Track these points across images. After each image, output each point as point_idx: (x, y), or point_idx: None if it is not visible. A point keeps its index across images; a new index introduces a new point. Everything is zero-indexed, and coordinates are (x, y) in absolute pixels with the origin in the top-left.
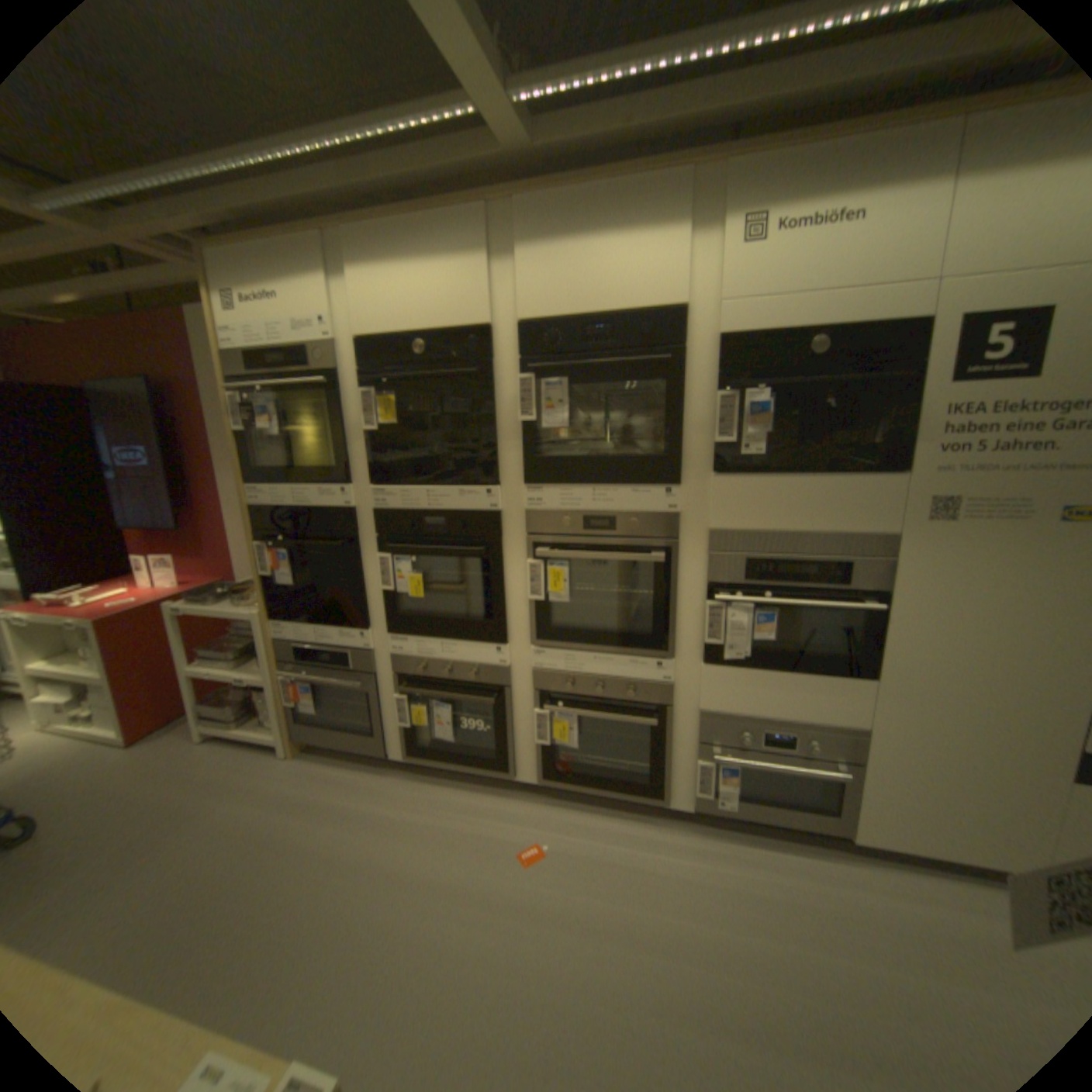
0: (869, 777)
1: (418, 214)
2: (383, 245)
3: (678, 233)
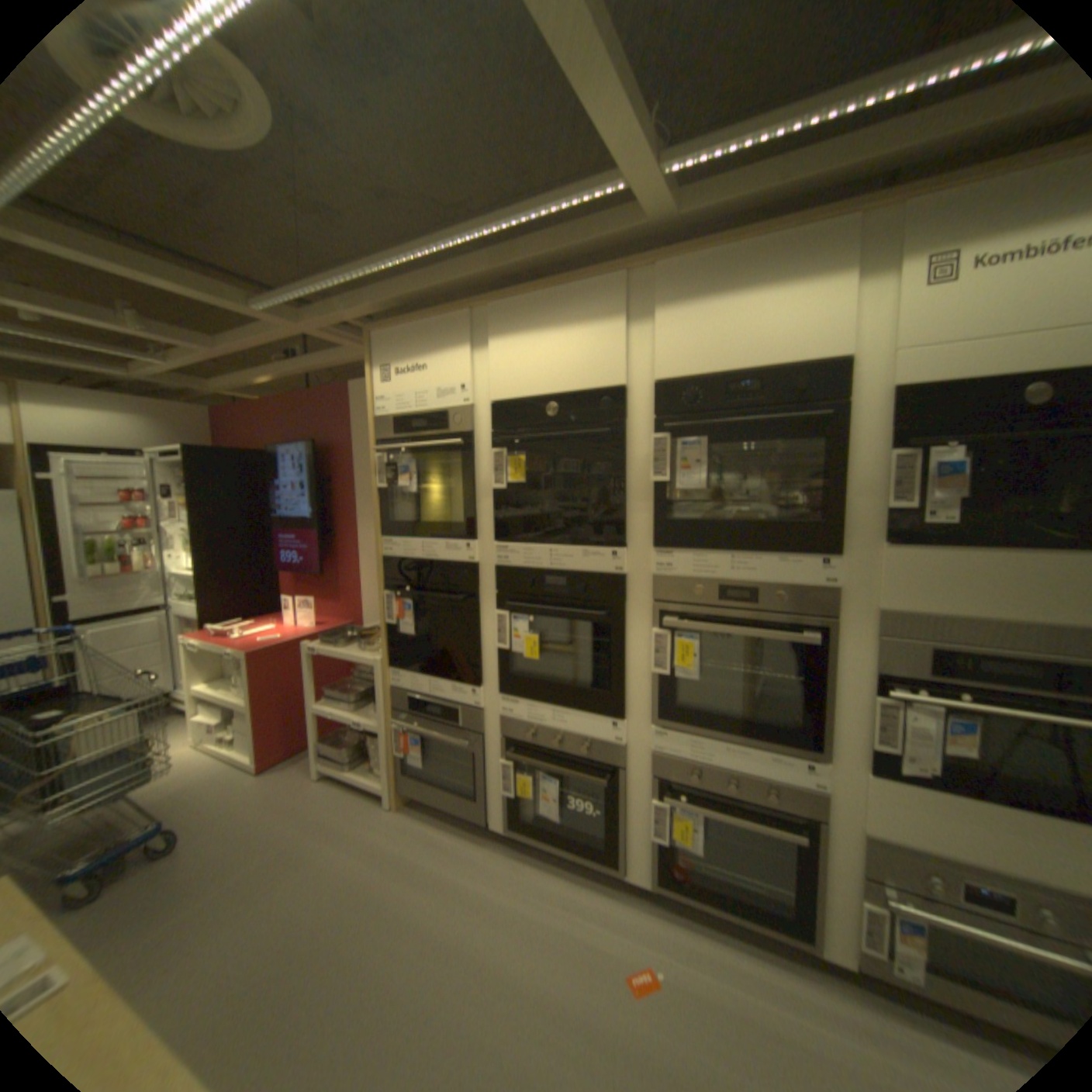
0: None
1: (561, 288)
2: (526, 318)
3: (843, 282)
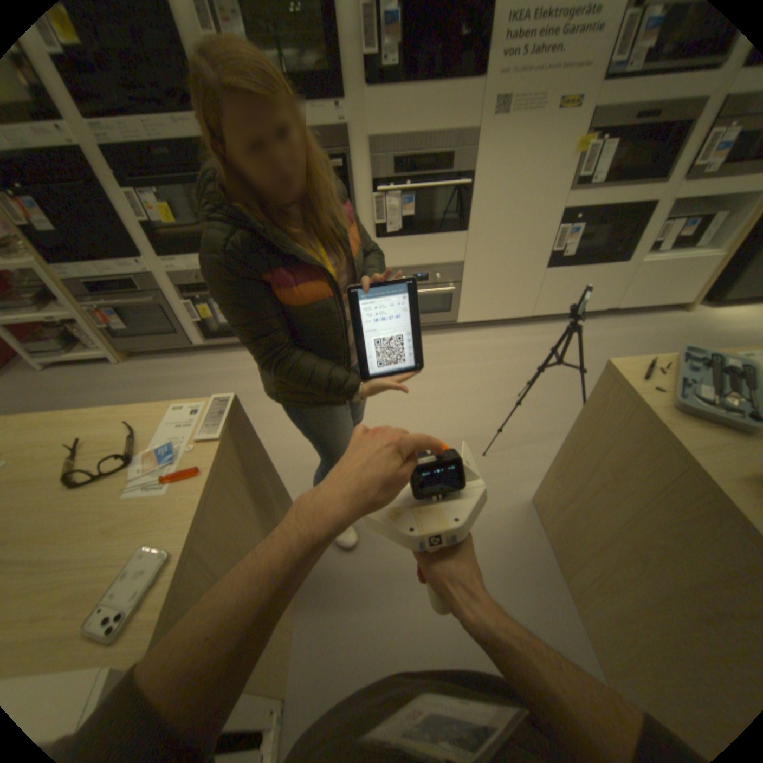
0: (461, 288)
1: None
2: None
3: None
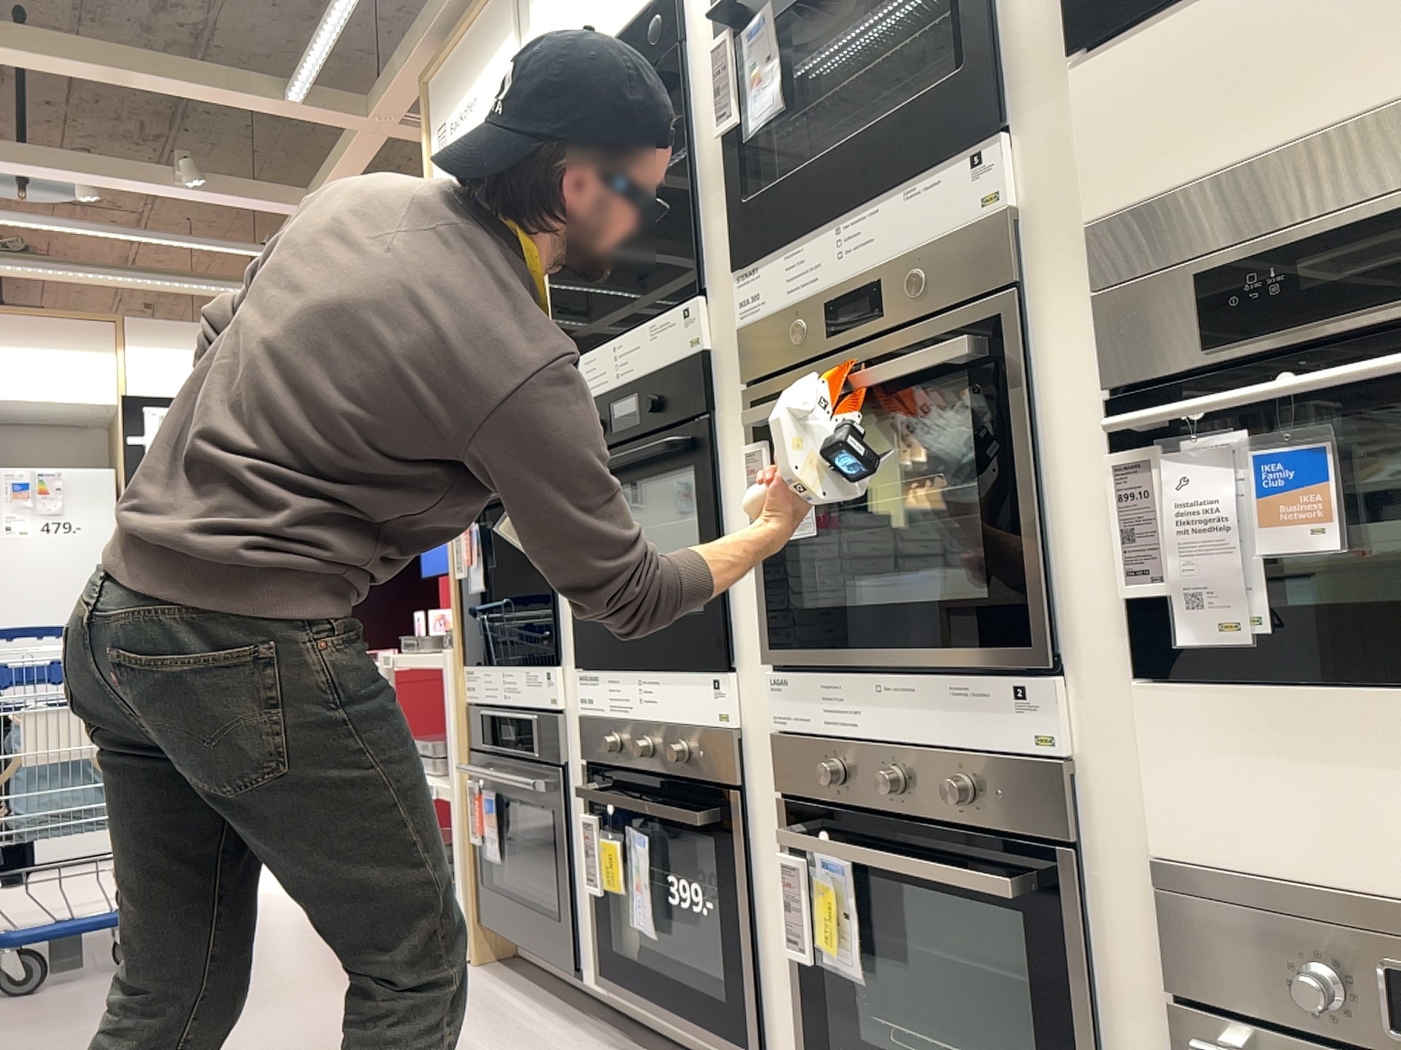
0: None
1: None
2: None
3: None
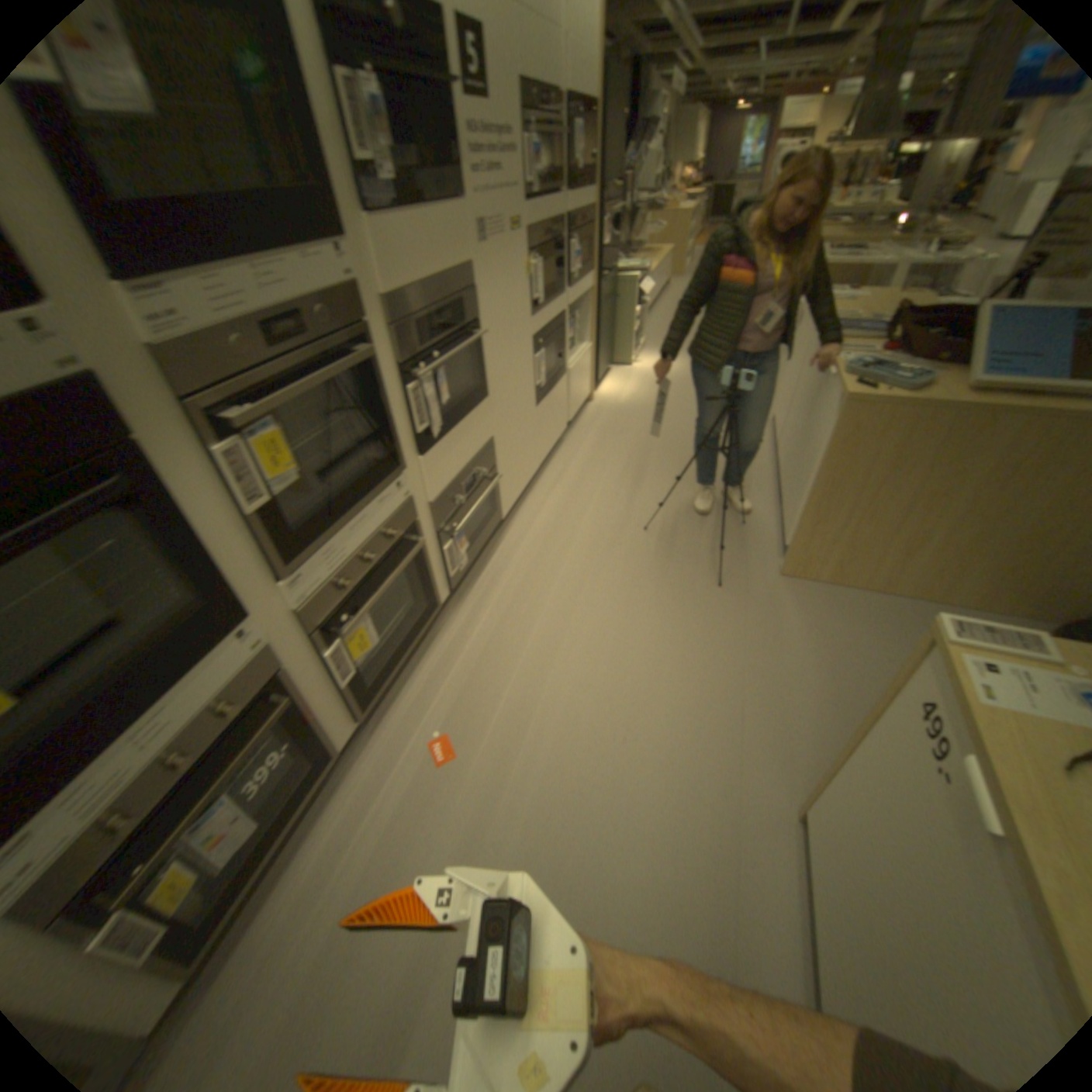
0: (497, 472)
1: None
2: None
3: None
